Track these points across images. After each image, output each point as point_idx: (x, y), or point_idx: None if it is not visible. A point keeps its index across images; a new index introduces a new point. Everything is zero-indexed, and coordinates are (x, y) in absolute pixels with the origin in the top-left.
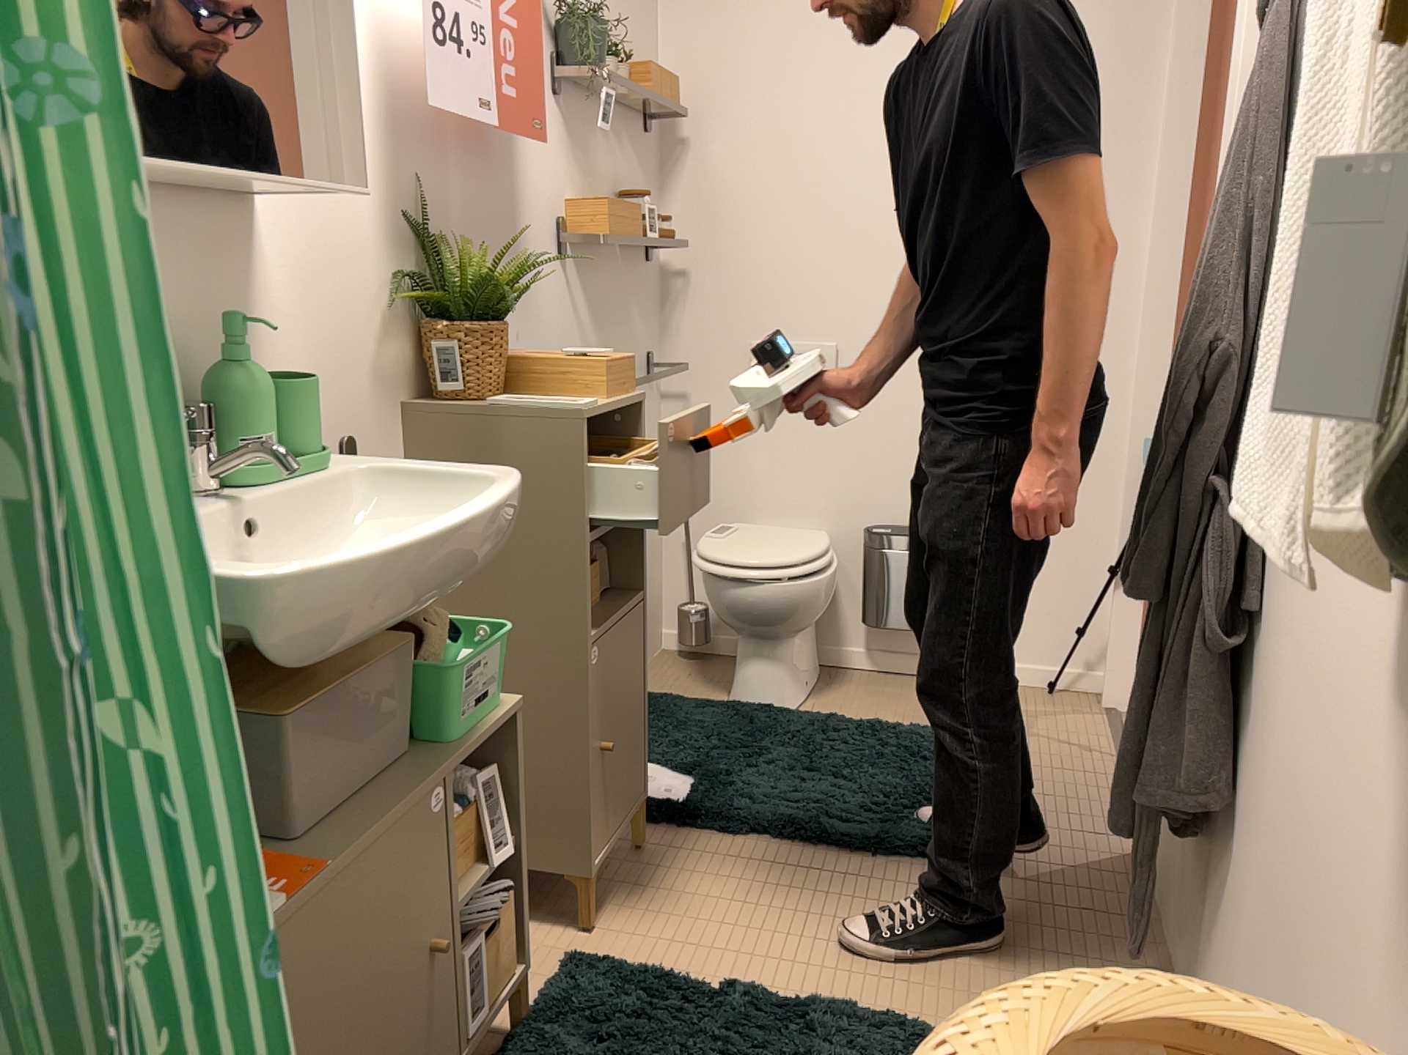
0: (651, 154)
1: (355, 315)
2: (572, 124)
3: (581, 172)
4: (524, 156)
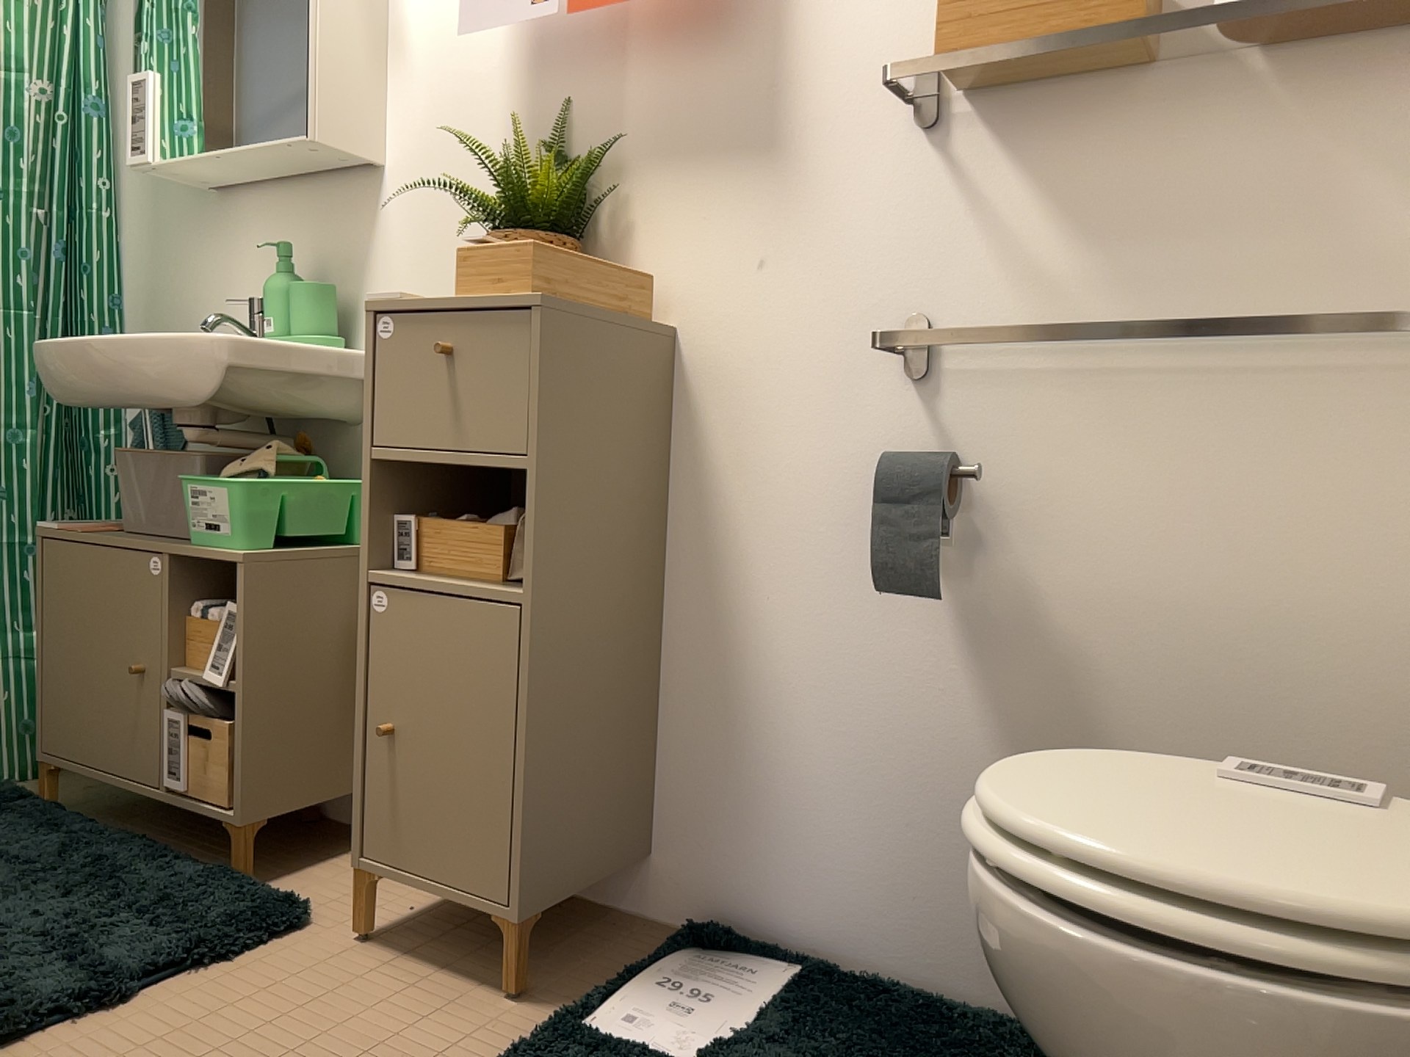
0: None
1: (453, 243)
2: None
3: None
4: None
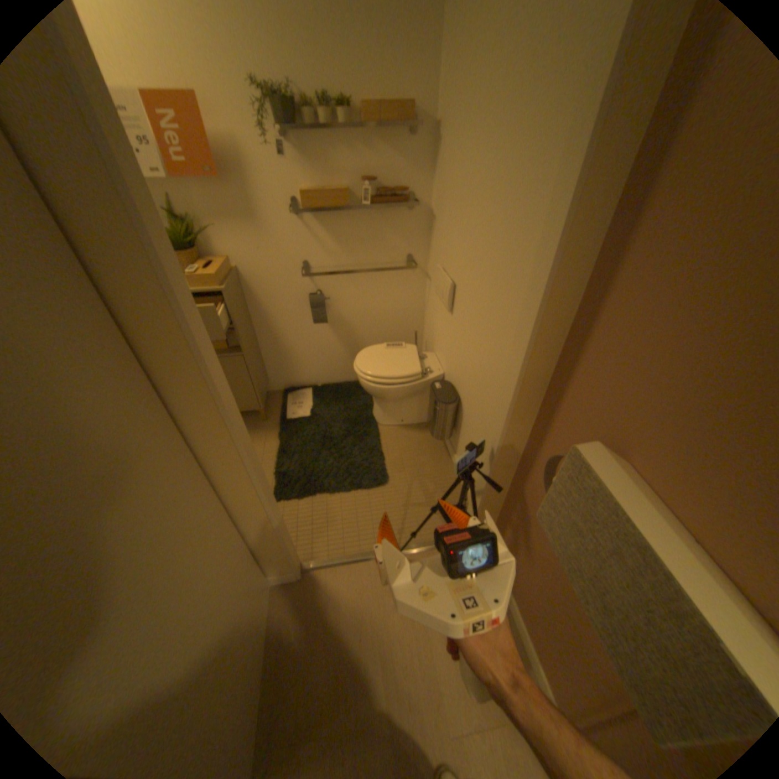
0: (419, 141)
1: None
2: (301, 144)
3: (313, 168)
4: (249, 170)
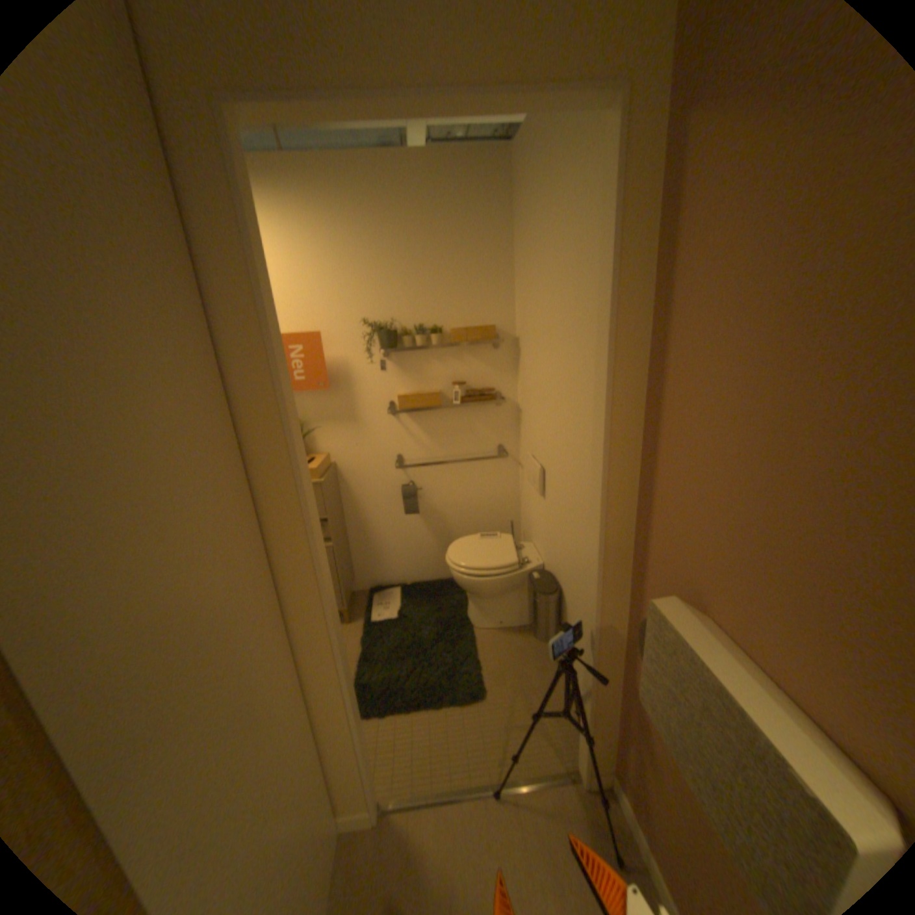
0: (502, 354)
1: None
2: (400, 362)
3: (410, 379)
4: (356, 384)
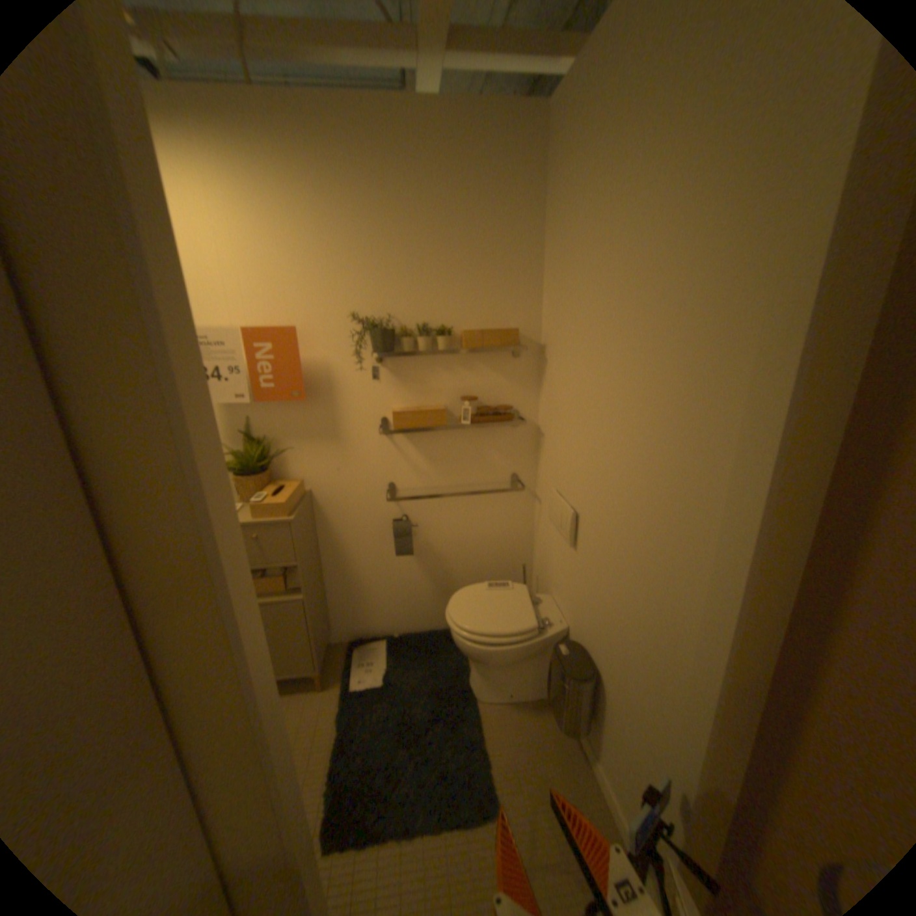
0: (522, 363)
1: None
2: (397, 367)
3: (409, 389)
4: (339, 392)
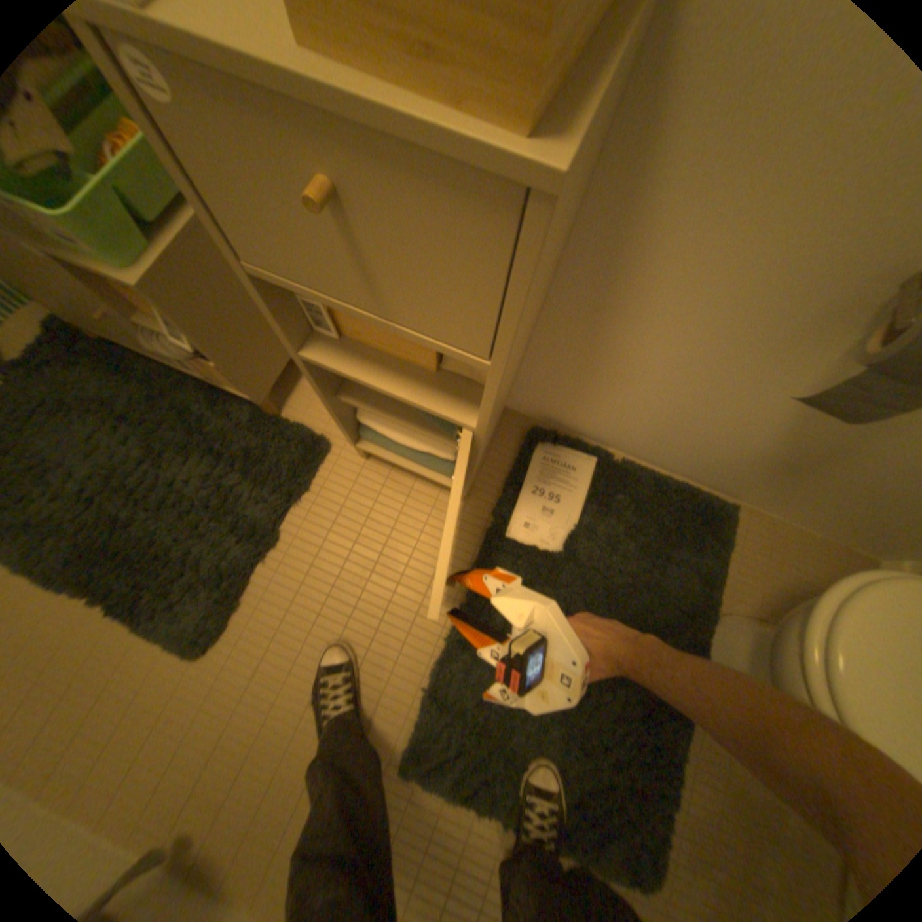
0: None
1: None
2: None
3: None
4: None
